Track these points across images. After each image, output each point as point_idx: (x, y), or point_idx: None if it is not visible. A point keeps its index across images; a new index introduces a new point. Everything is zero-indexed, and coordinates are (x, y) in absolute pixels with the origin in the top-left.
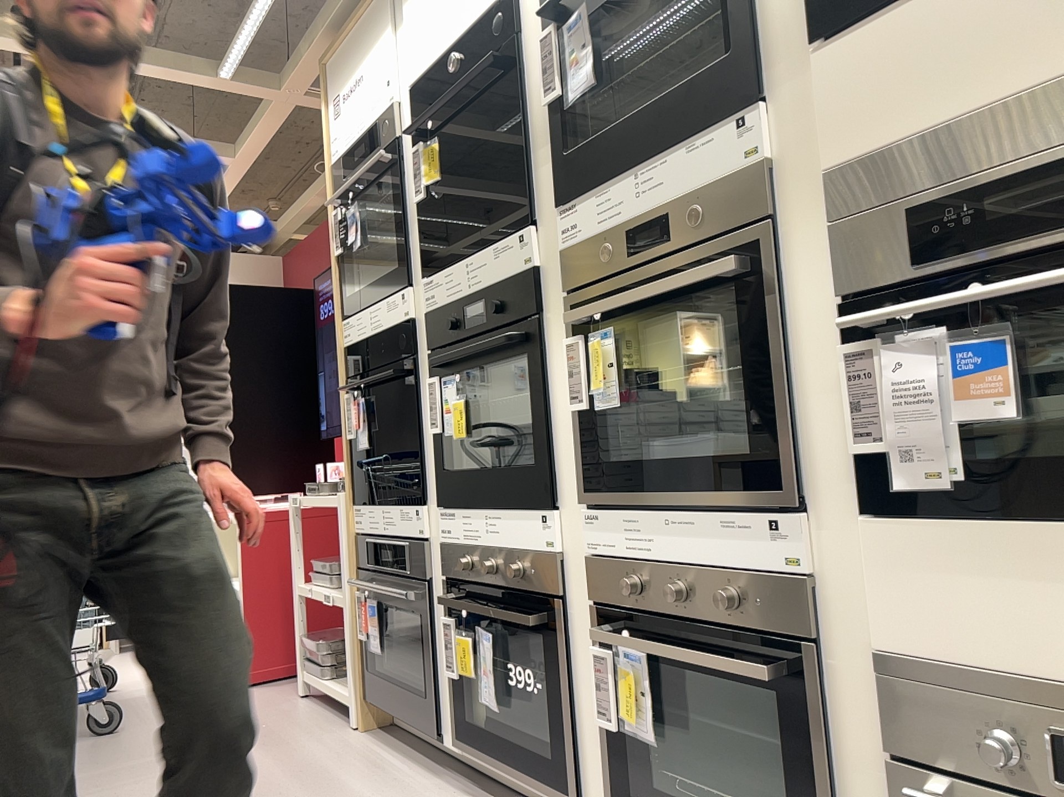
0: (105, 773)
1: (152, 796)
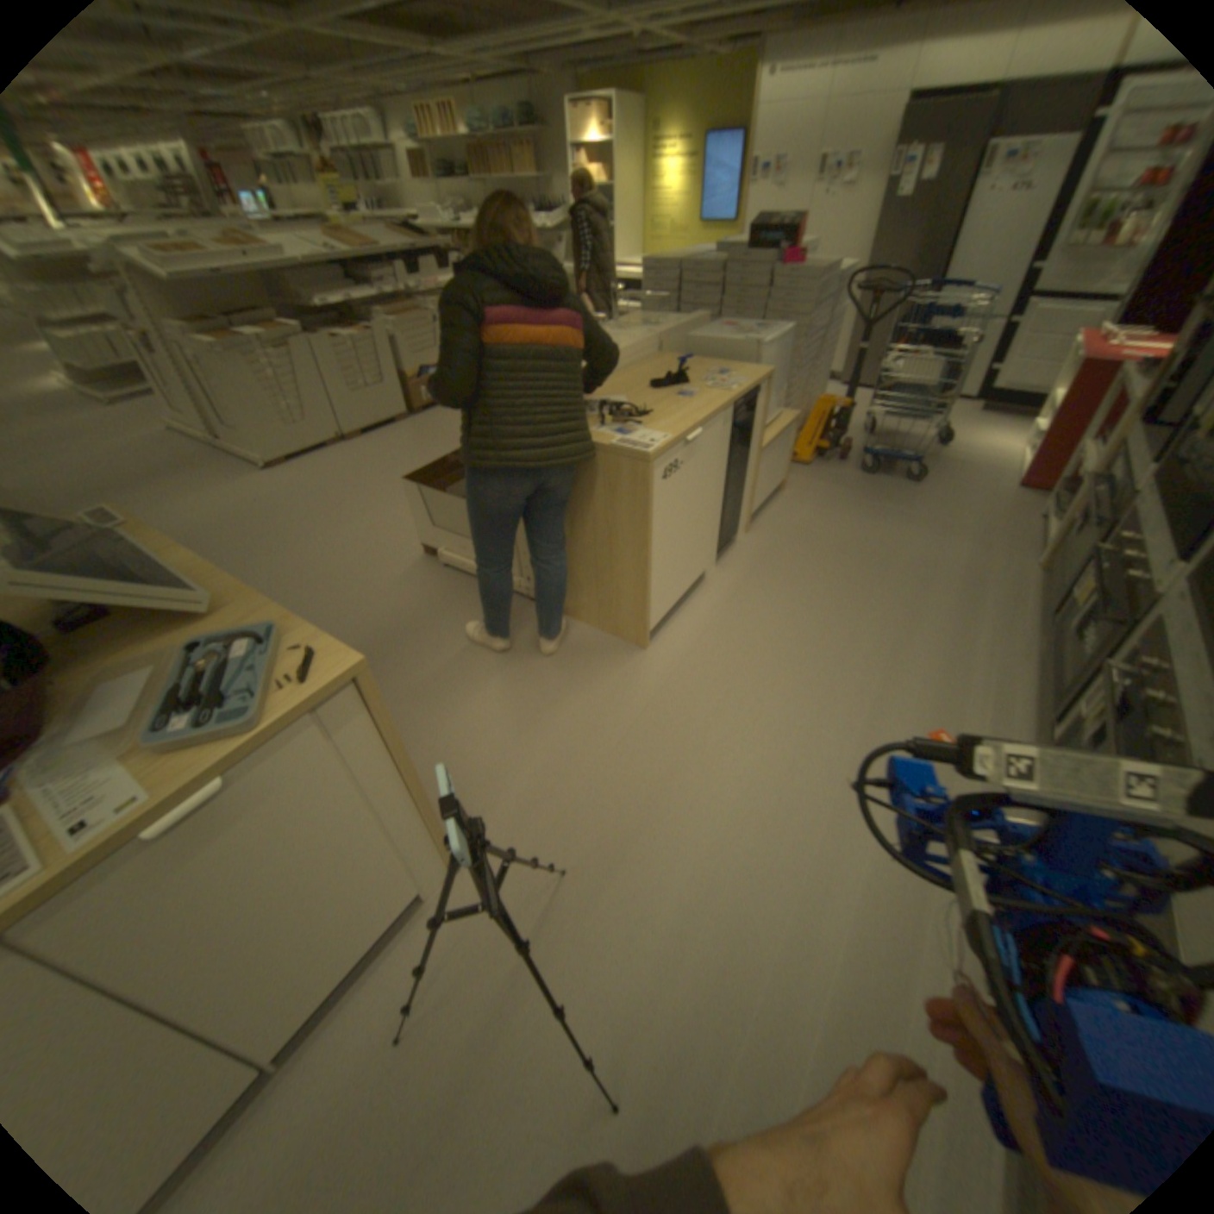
0: (890, 513)
1: (895, 542)
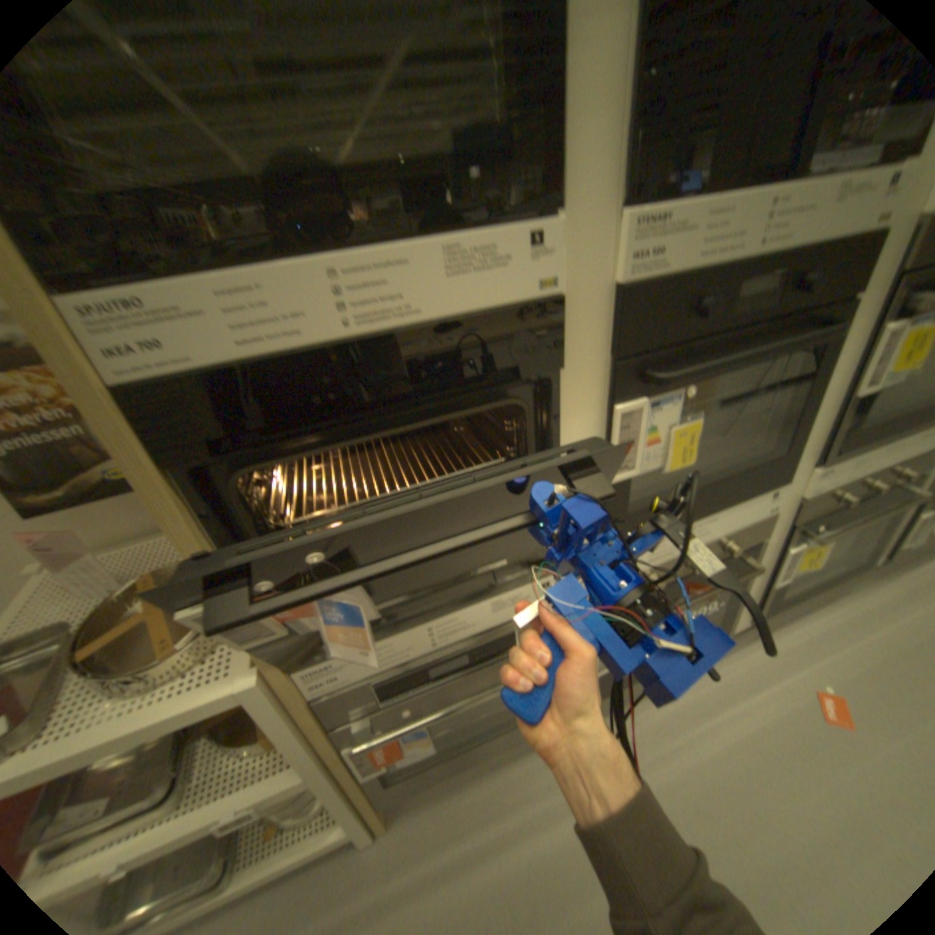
0: None
1: None
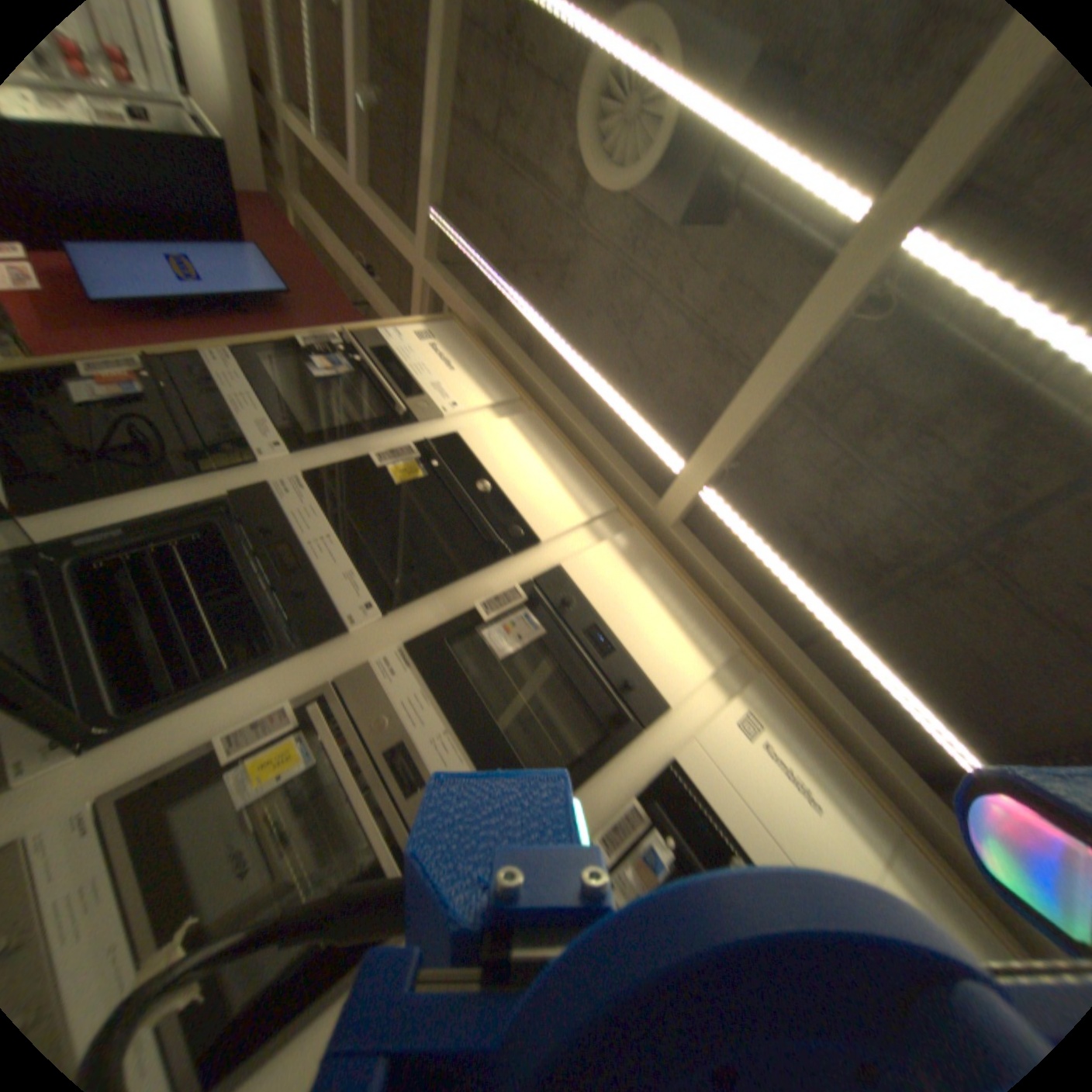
0: None
1: None
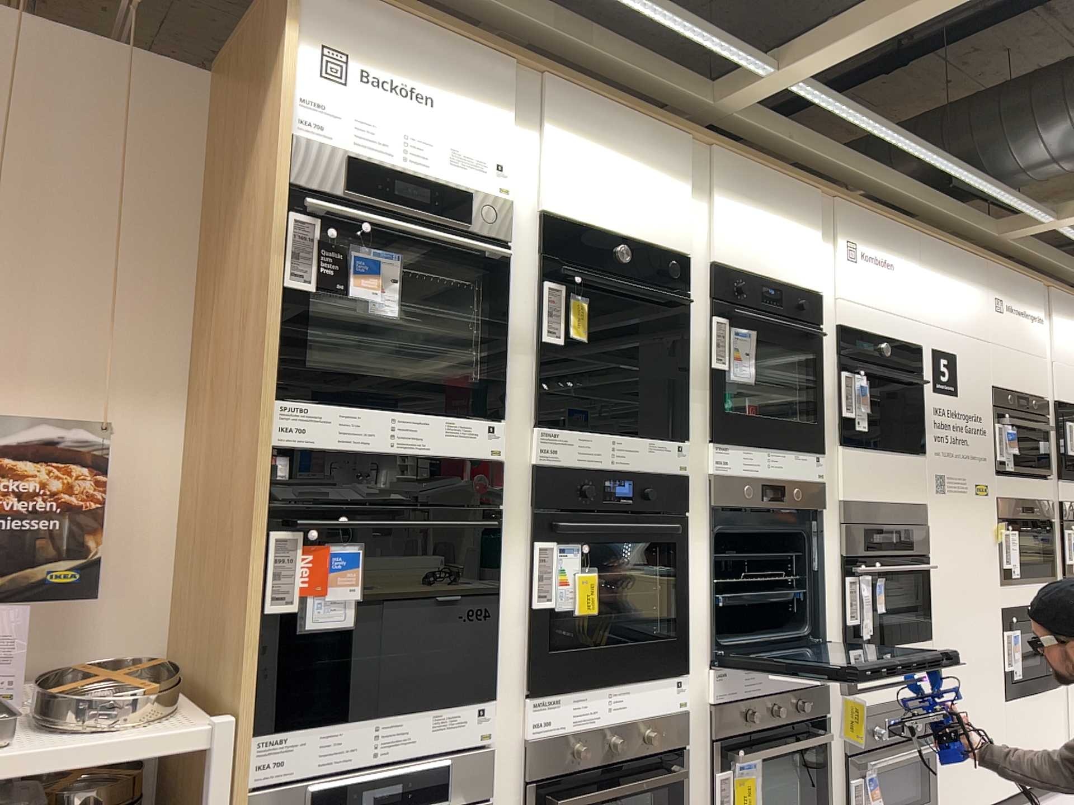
0: None
1: None
